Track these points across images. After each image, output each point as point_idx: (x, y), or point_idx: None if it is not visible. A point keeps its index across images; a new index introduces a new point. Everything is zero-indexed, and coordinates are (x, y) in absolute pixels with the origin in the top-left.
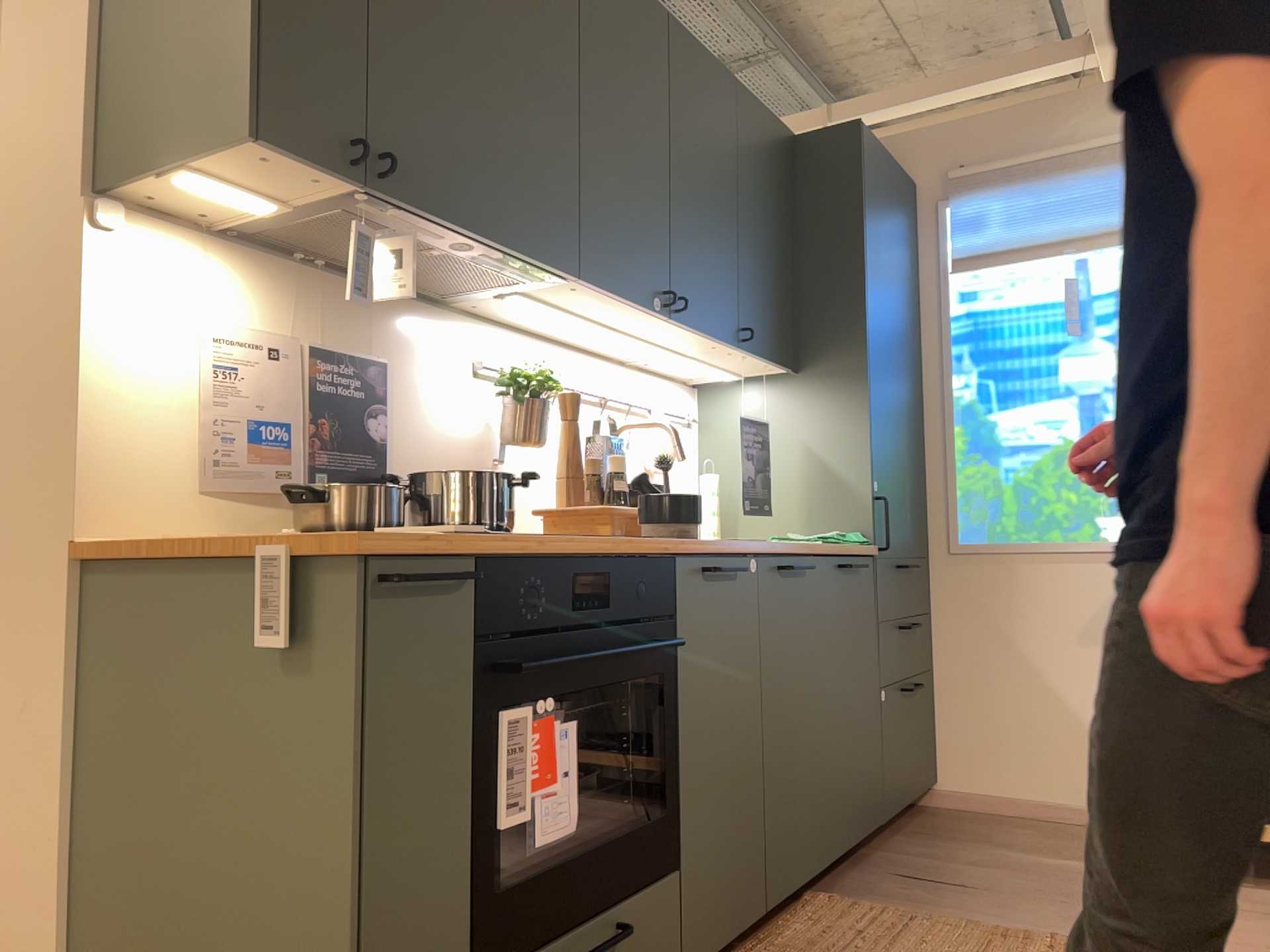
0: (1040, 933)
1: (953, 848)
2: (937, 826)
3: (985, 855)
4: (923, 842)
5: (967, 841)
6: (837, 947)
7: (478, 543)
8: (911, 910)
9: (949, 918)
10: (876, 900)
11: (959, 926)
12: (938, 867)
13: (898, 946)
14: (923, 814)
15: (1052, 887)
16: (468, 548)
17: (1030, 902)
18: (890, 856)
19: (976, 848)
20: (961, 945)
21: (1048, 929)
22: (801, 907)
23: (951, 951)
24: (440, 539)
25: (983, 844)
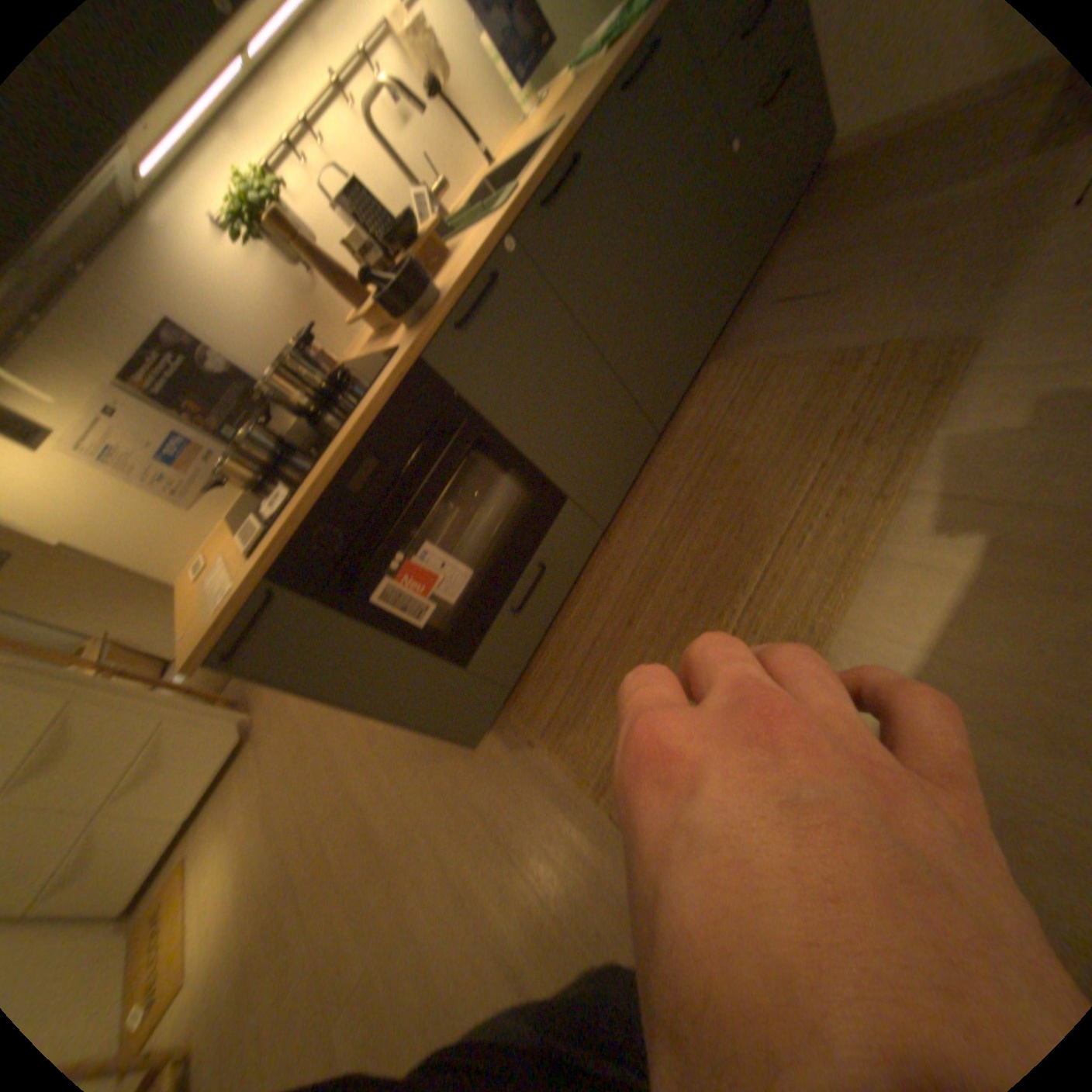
0: (874, 340)
1: (833, 229)
2: (829, 194)
3: (860, 225)
4: (809, 232)
5: (850, 208)
6: (710, 425)
7: (252, 574)
8: (775, 348)
9: (801, 349)
10: (751, 346)
11: (805, 361)
12: (812, 270)
13: (753, 407)
14: (821, 180)
15: (910, 252)
16: (255, 569)
17: (880, 290)
18: (776, 272)
19: (855, 216)
20: (799, 387)
21: (883, 329)
22: (696, 383)
23: (789, 400)
24: (235, 584)
25: (864, 205)
